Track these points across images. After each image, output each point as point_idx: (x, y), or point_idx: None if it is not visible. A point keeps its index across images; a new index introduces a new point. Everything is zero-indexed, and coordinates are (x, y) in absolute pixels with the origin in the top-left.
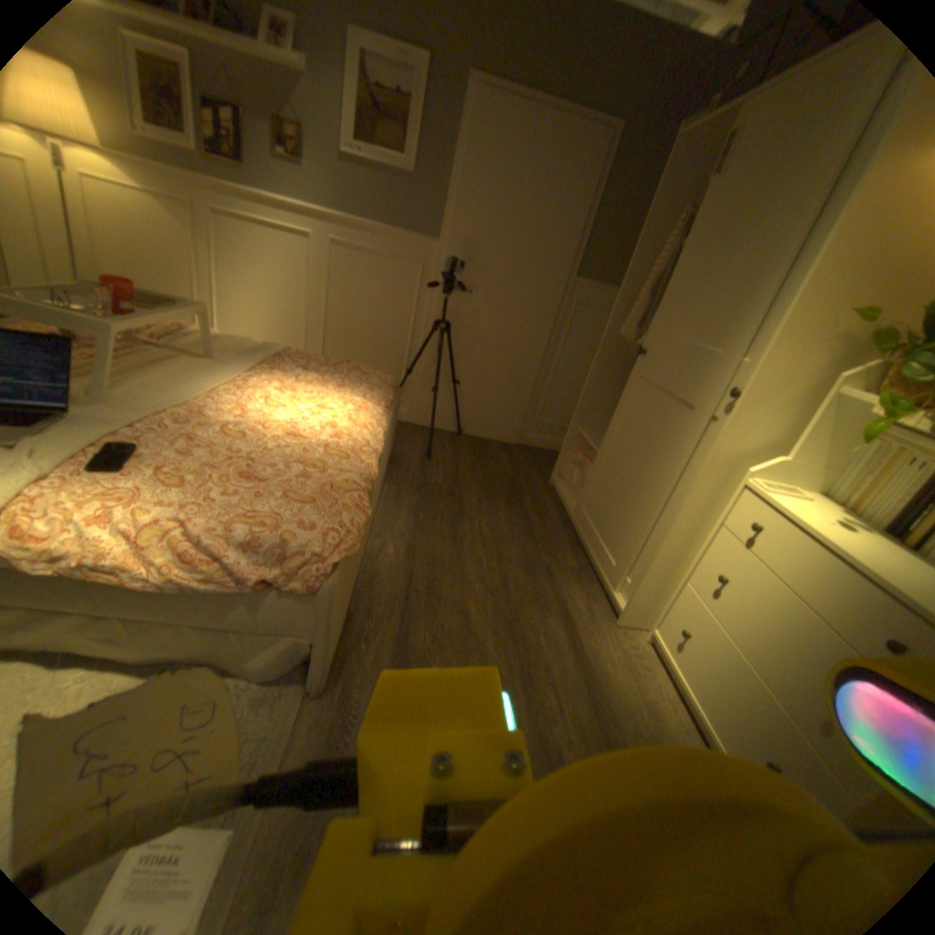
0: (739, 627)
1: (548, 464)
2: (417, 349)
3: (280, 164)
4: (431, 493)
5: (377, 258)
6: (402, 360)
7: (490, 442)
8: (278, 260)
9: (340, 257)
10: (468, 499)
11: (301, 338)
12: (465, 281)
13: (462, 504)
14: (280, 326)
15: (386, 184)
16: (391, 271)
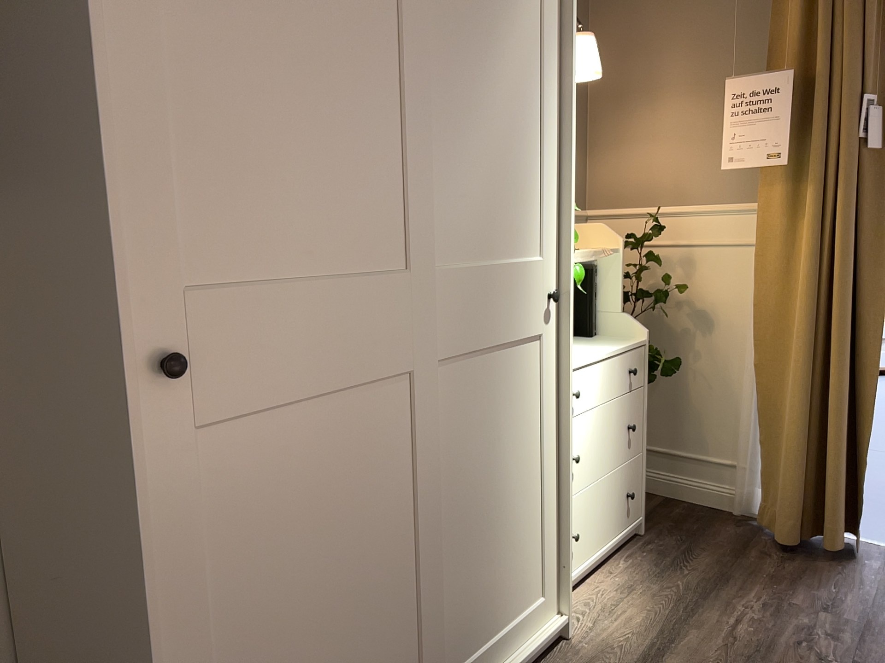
0: (591, 471)
1: None
2: None
3: None
4: None
5: None
6: None
7: None
8: None
9: None
10: None
11: None
12: None
13: None
14: None
15: None
16: None
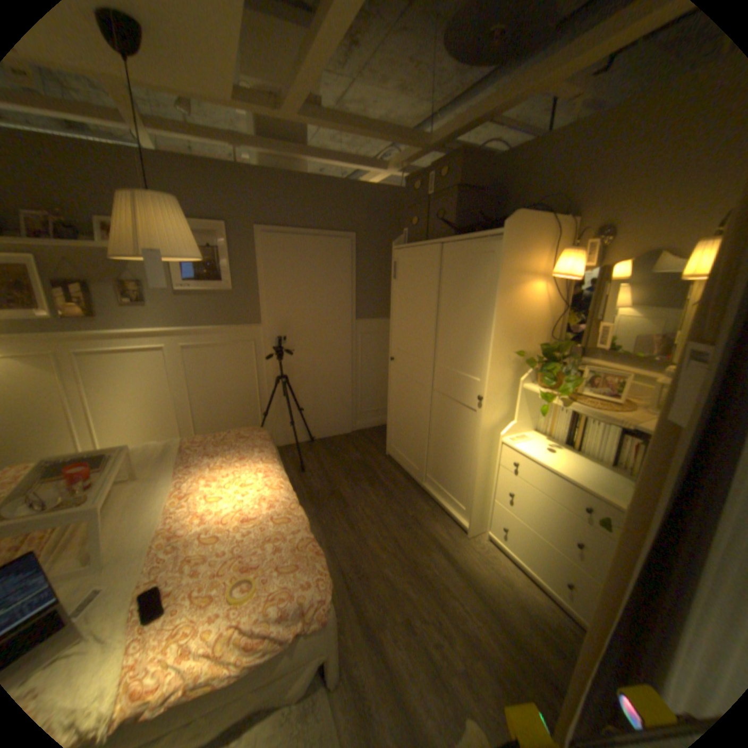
0: (529, 518)
1: (379, 438)
2: (266, 396)
3: (129, 309)
4: (321, 499)
5: (220, 348)
6: (257, 407)
7: (336, 438)
8: (141, 372)
9: (191, 356)
10: (345, 492)
11: (174, 419)
12: (287, 344)
13: (344, 497)
14: (154, 416)
15: (214, 301)
16: (233, 353)
